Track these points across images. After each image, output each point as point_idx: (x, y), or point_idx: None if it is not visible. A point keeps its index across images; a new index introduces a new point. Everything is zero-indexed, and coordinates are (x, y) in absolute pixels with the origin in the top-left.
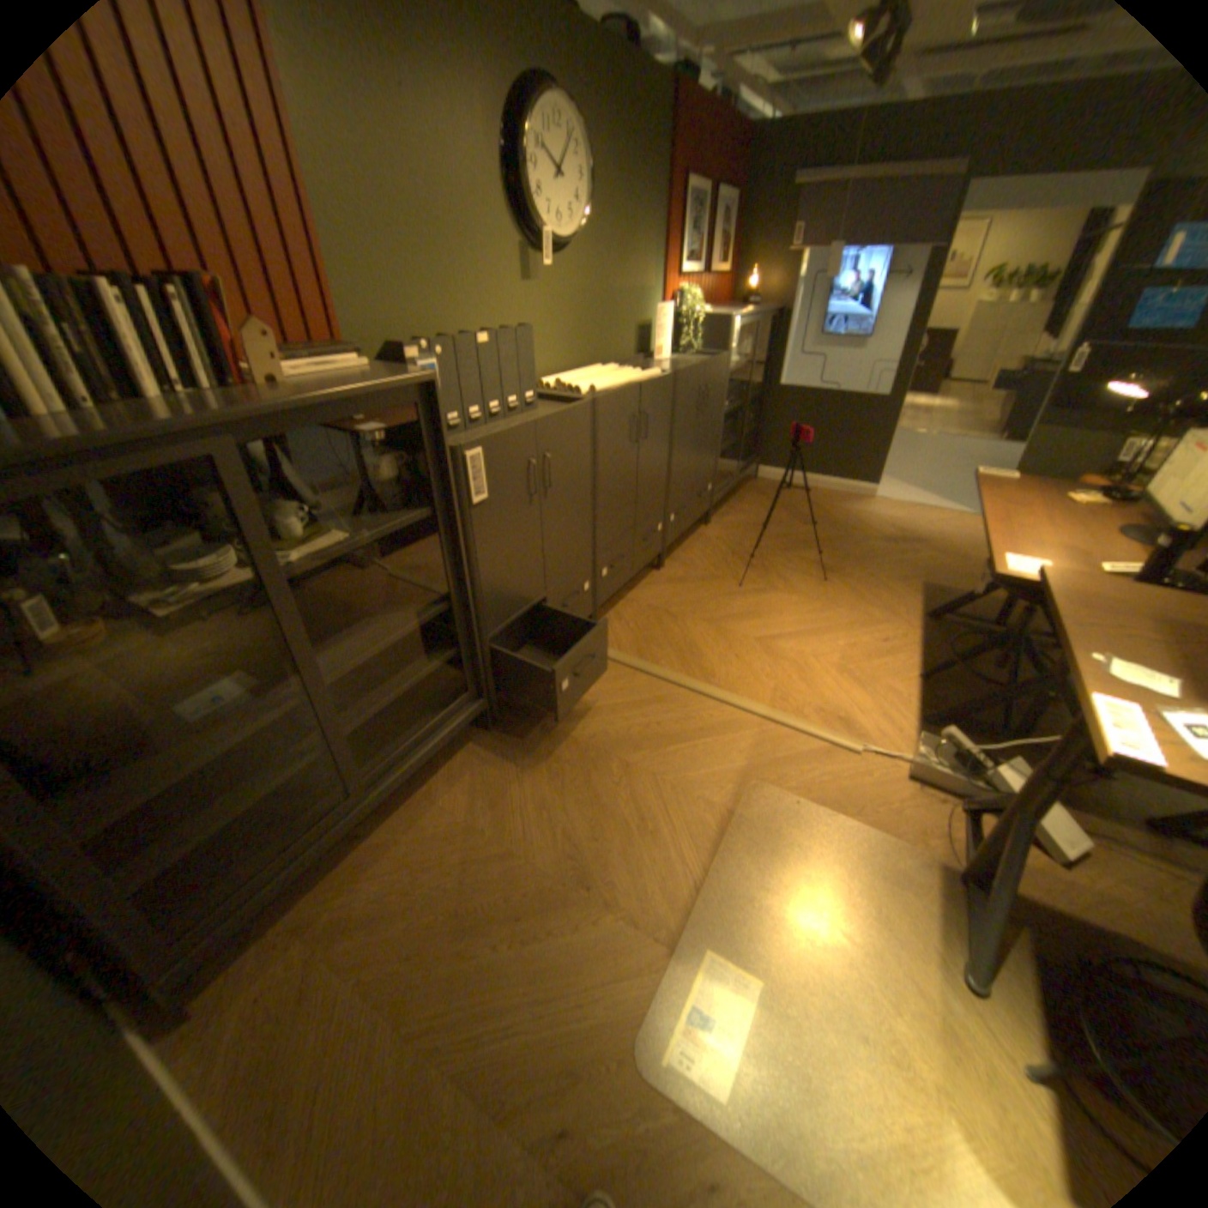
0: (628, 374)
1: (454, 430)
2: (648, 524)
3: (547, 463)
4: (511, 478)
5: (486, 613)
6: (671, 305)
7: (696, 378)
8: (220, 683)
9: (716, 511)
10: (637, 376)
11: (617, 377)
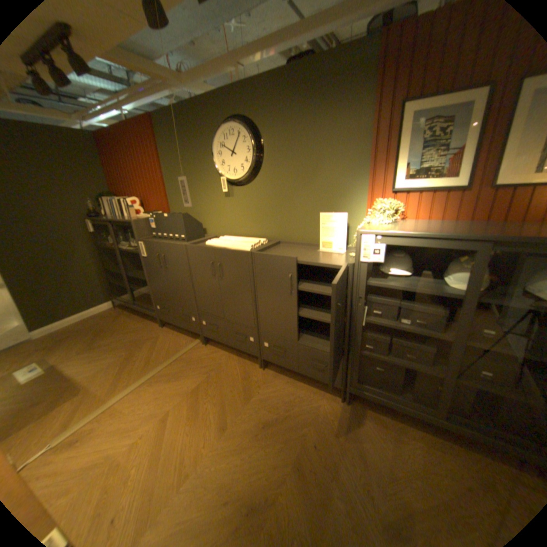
0: (238, 244)
1: (159, 237)
2: (237, 327)
3: (163, 257)
4: (152, 255)
5: (151, 288)
6: (341, 214)
7: (280, 264)
8: (122, 262)
9: (386, 416)
10: (232, 246)
11: (229, 243)
